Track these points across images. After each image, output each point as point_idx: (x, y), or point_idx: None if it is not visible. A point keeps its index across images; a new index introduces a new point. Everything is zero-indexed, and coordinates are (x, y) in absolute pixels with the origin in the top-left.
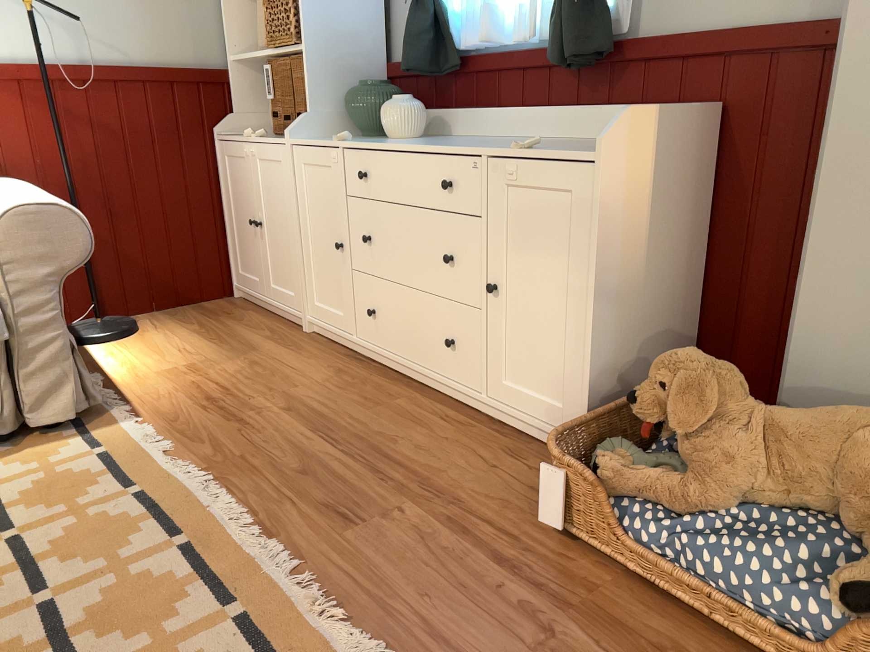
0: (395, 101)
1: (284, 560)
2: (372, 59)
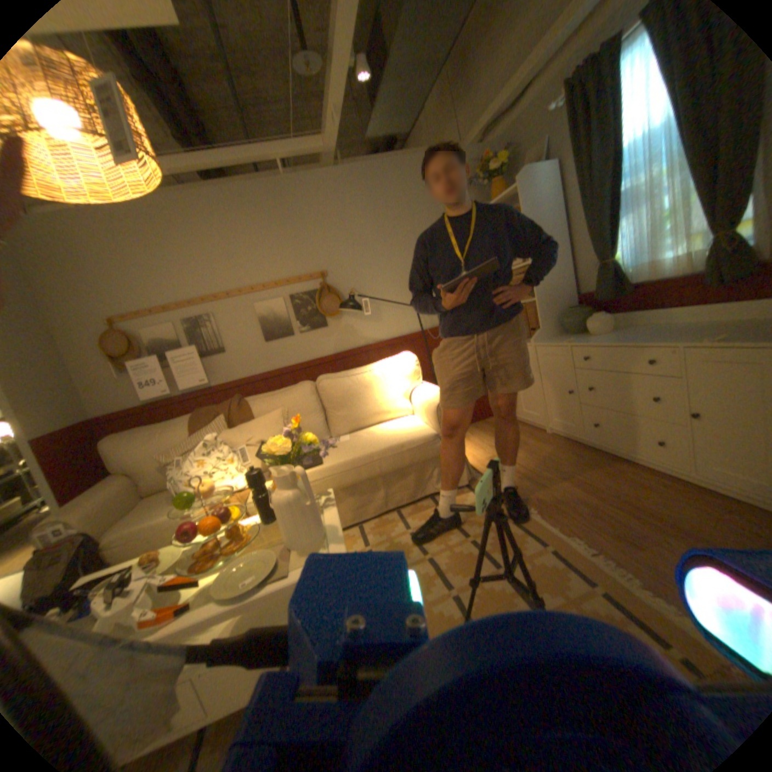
0: (596, 316)
1: (612, 566)
2: (570, 293)
